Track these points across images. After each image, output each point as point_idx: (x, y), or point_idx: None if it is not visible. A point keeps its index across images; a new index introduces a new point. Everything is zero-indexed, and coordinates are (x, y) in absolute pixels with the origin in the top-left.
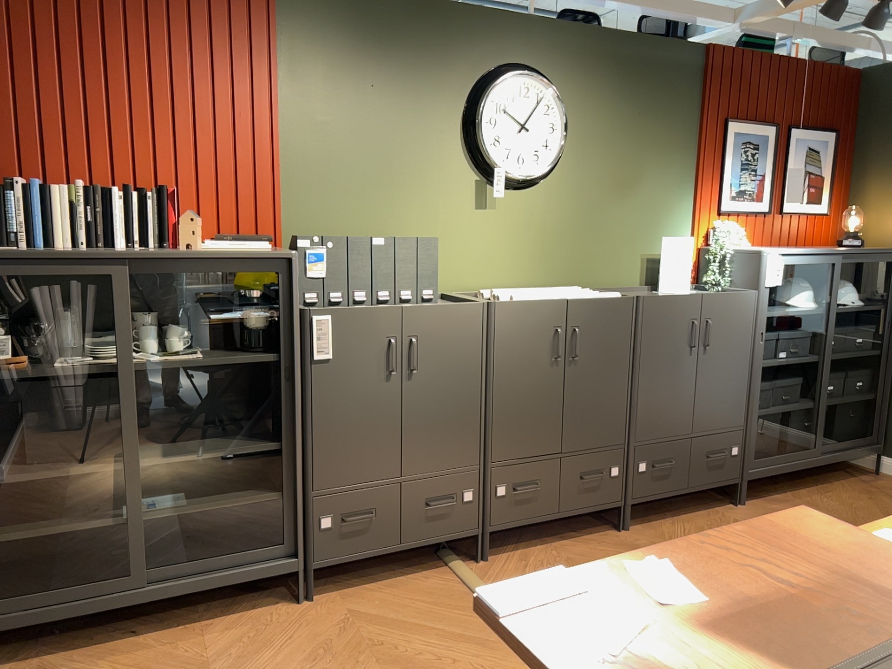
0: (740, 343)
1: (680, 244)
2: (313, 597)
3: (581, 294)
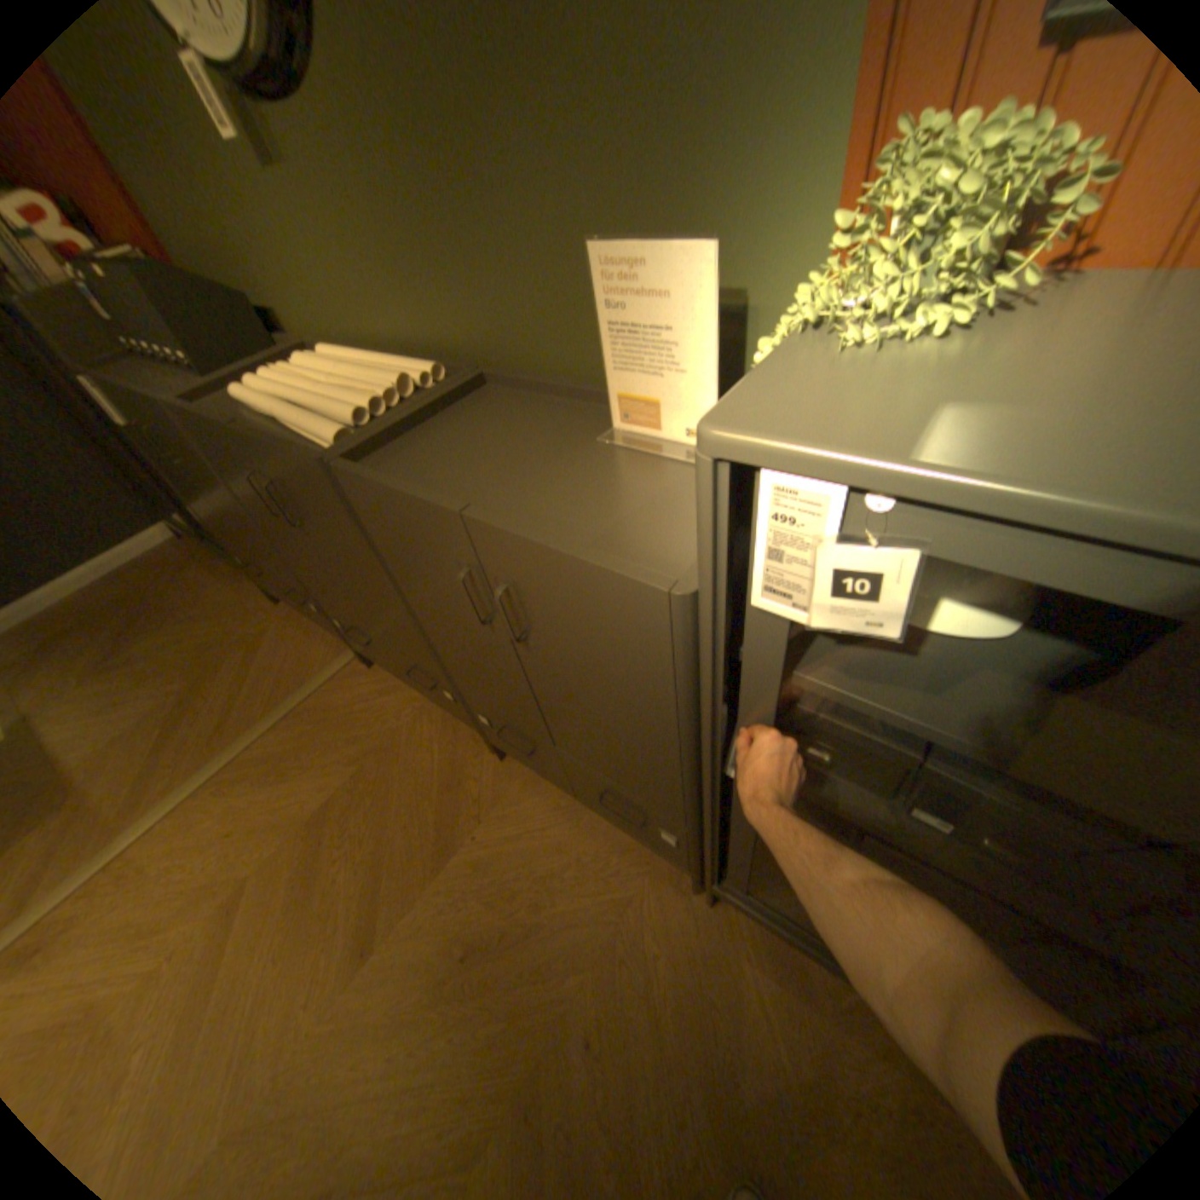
0: (631, 692)
1: (656, 273)
2: (281, 604)
3: (288, 414)
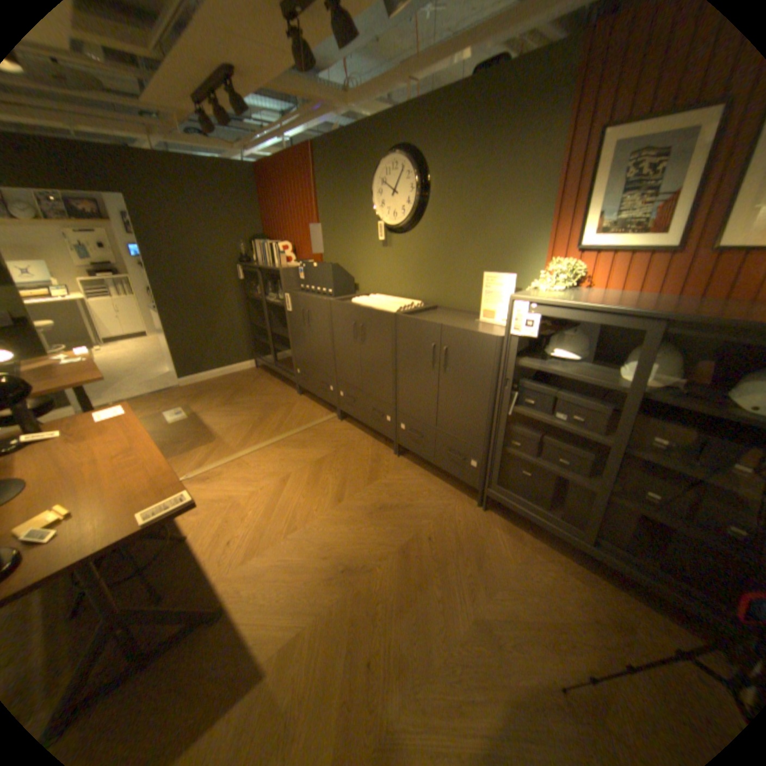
0: (478, 378)
1: (501, 280)
2: (302, 395)
3: (379, 306)
